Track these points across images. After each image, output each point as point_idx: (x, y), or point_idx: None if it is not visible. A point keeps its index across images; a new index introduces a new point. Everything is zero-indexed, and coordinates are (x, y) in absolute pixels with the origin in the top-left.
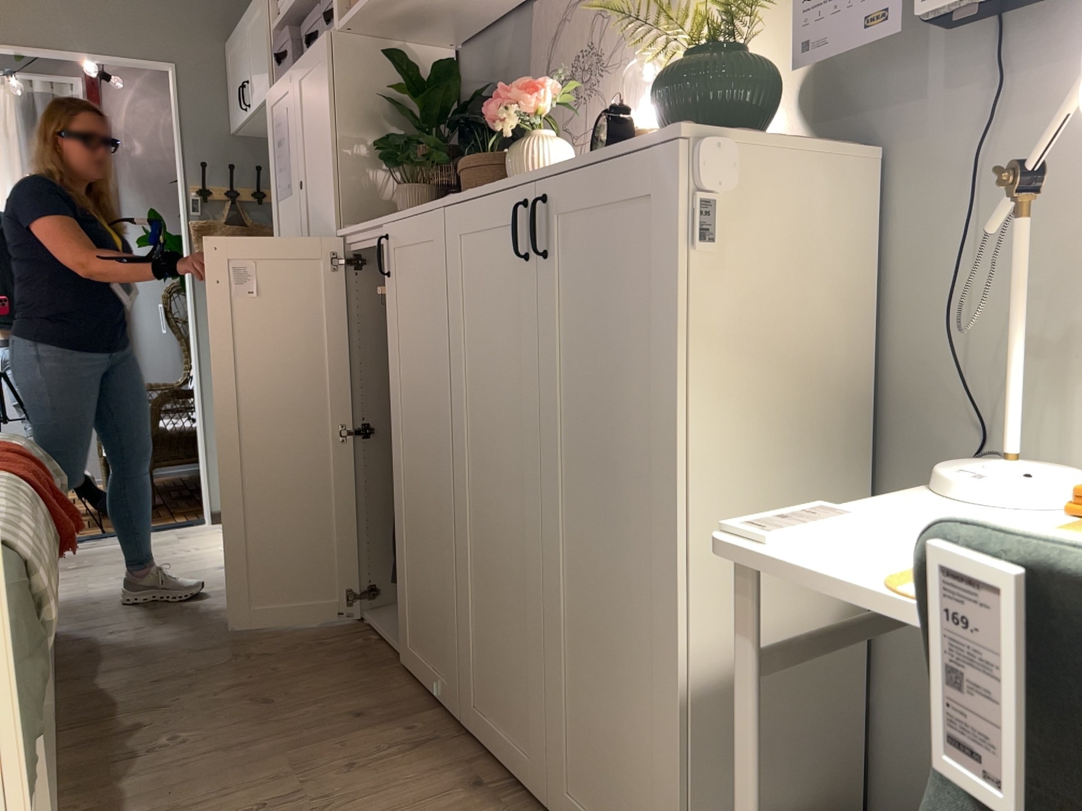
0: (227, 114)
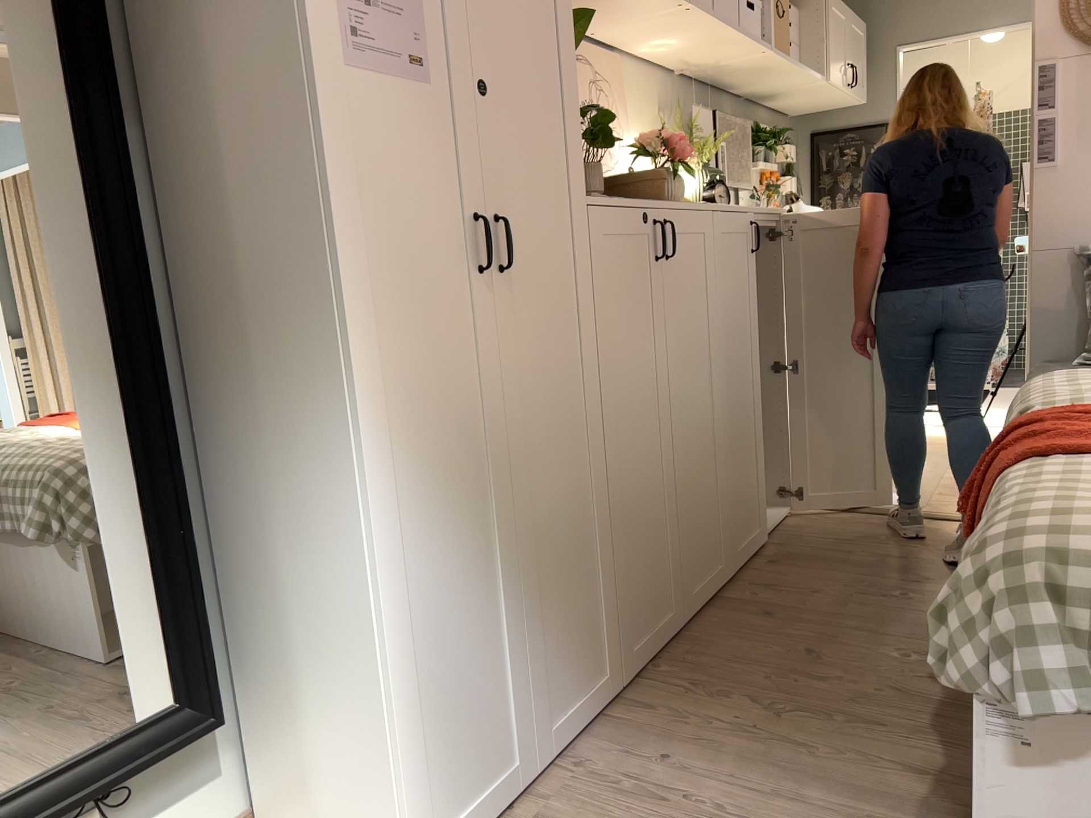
0: None
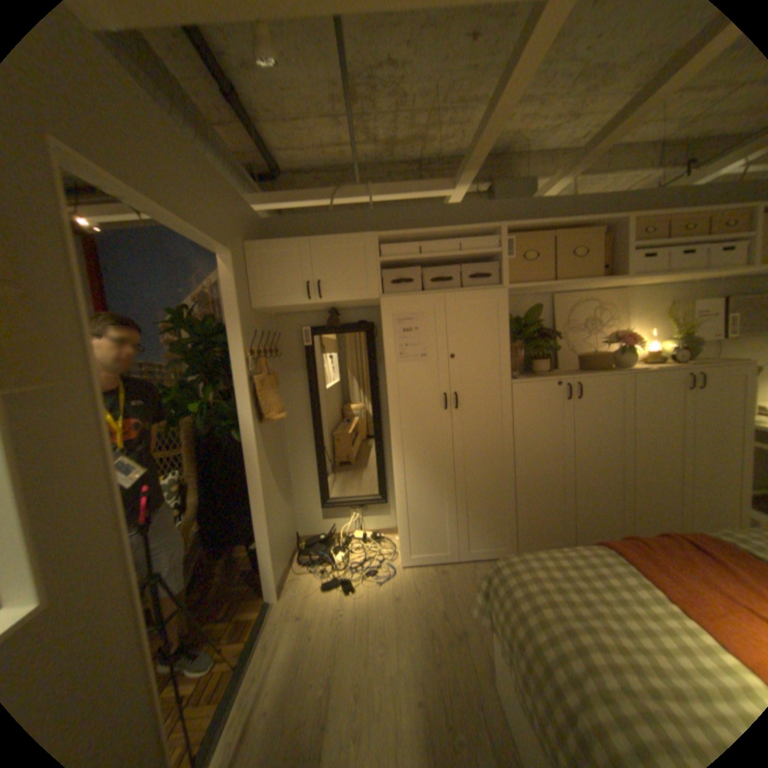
0: (250, 295)
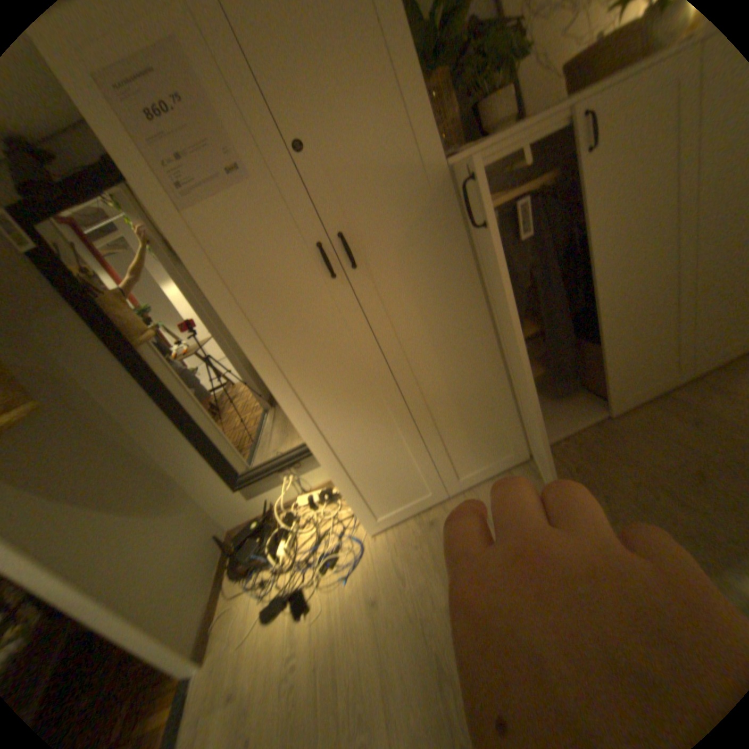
0: None
